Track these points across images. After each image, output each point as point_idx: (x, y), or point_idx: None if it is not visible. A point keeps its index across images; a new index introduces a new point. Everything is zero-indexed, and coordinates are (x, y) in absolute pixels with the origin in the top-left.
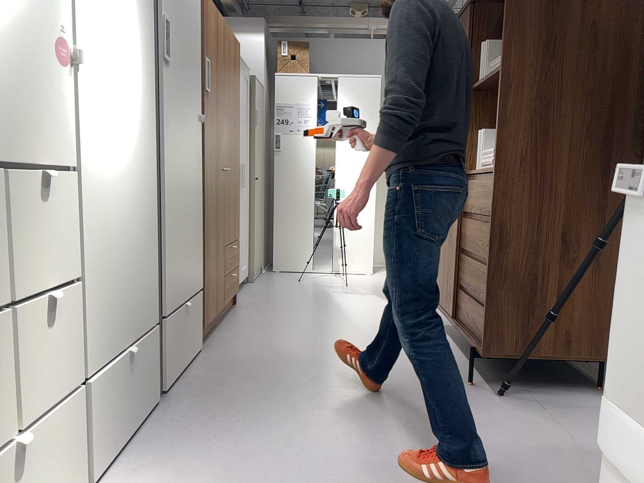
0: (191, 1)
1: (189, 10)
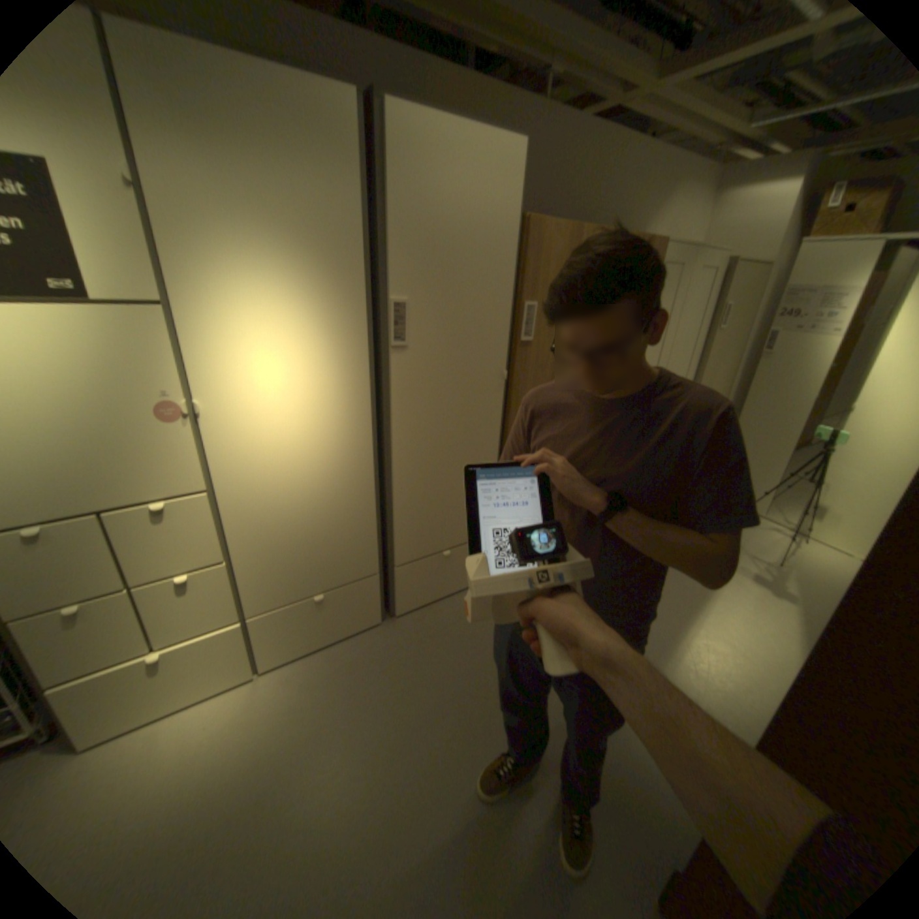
0: (487, 248)
1: (480, 262)
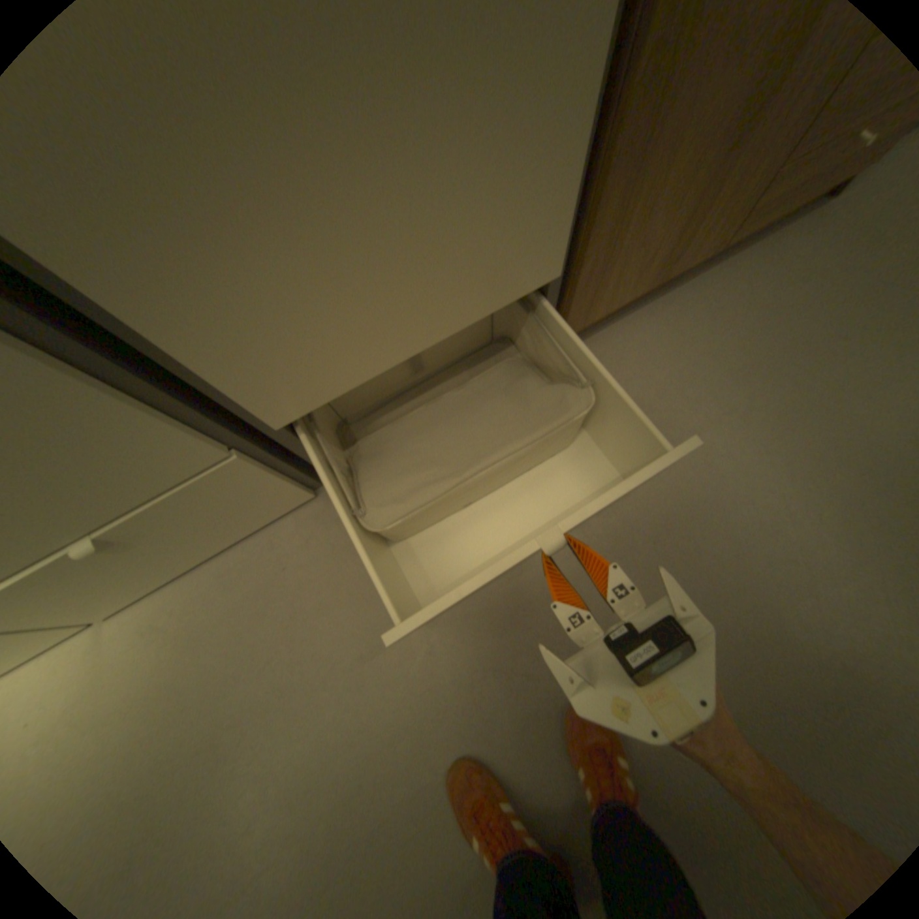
0: None
1: None
